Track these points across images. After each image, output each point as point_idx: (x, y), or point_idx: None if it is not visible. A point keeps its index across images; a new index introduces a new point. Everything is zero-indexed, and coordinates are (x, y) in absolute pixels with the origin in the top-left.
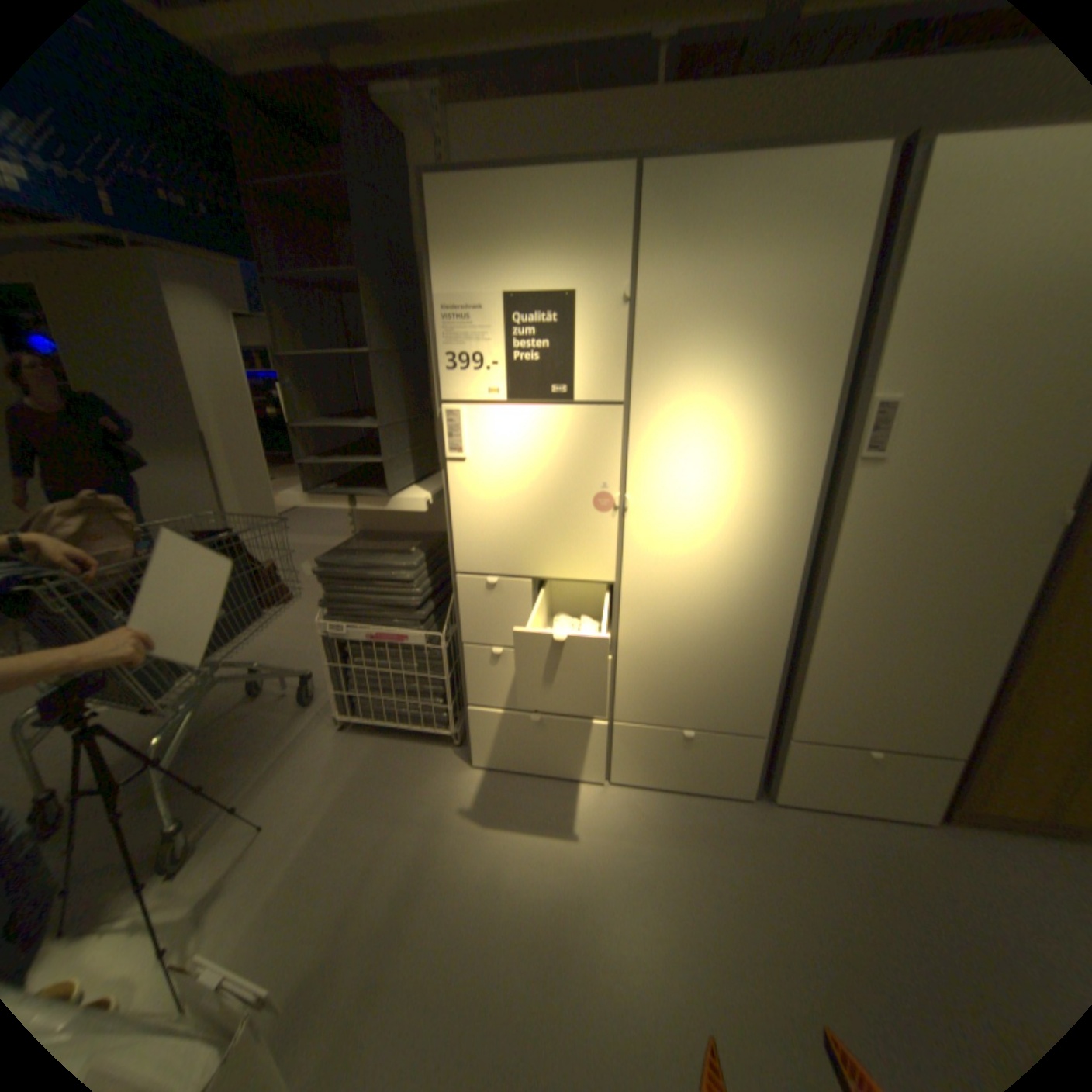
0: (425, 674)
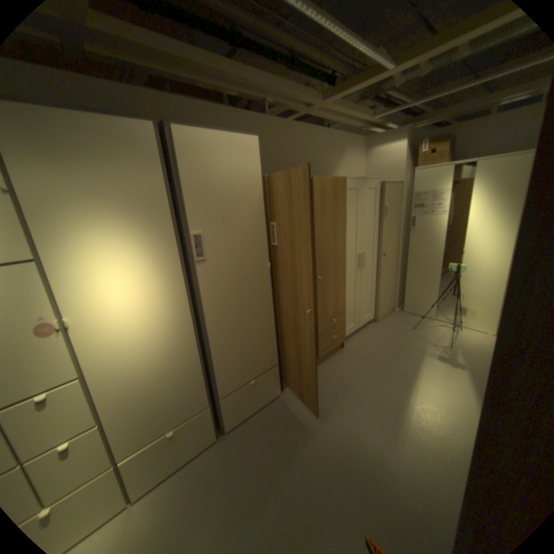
0: None
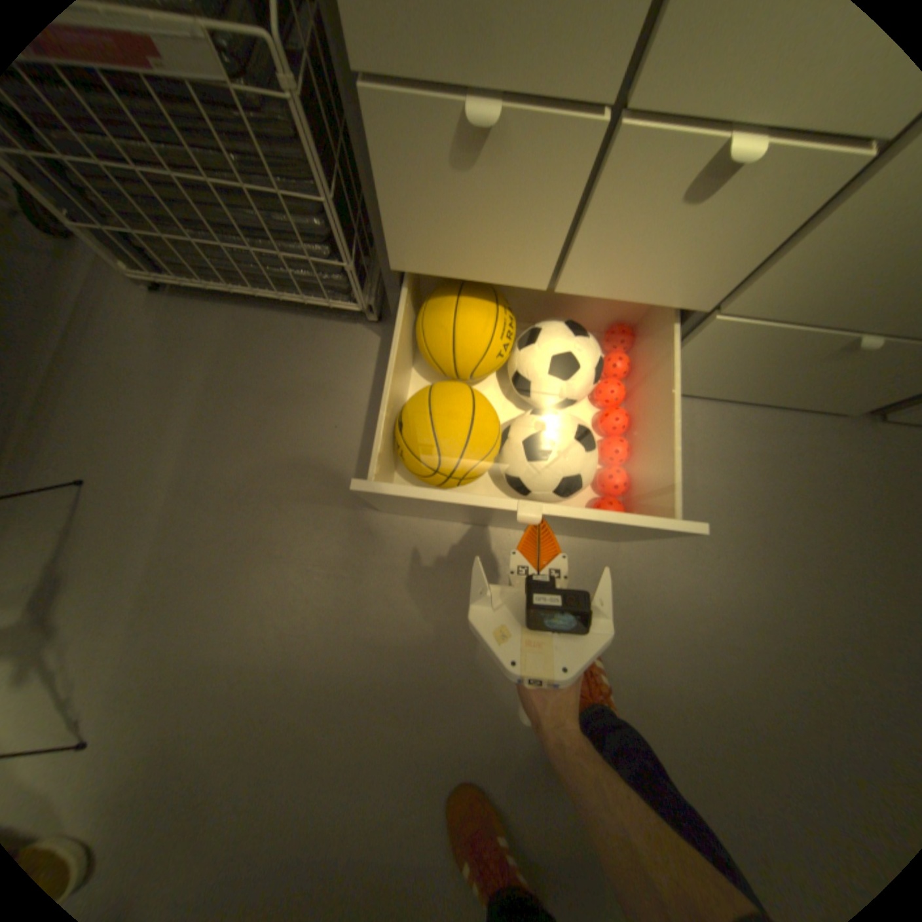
0: (267, 184)
